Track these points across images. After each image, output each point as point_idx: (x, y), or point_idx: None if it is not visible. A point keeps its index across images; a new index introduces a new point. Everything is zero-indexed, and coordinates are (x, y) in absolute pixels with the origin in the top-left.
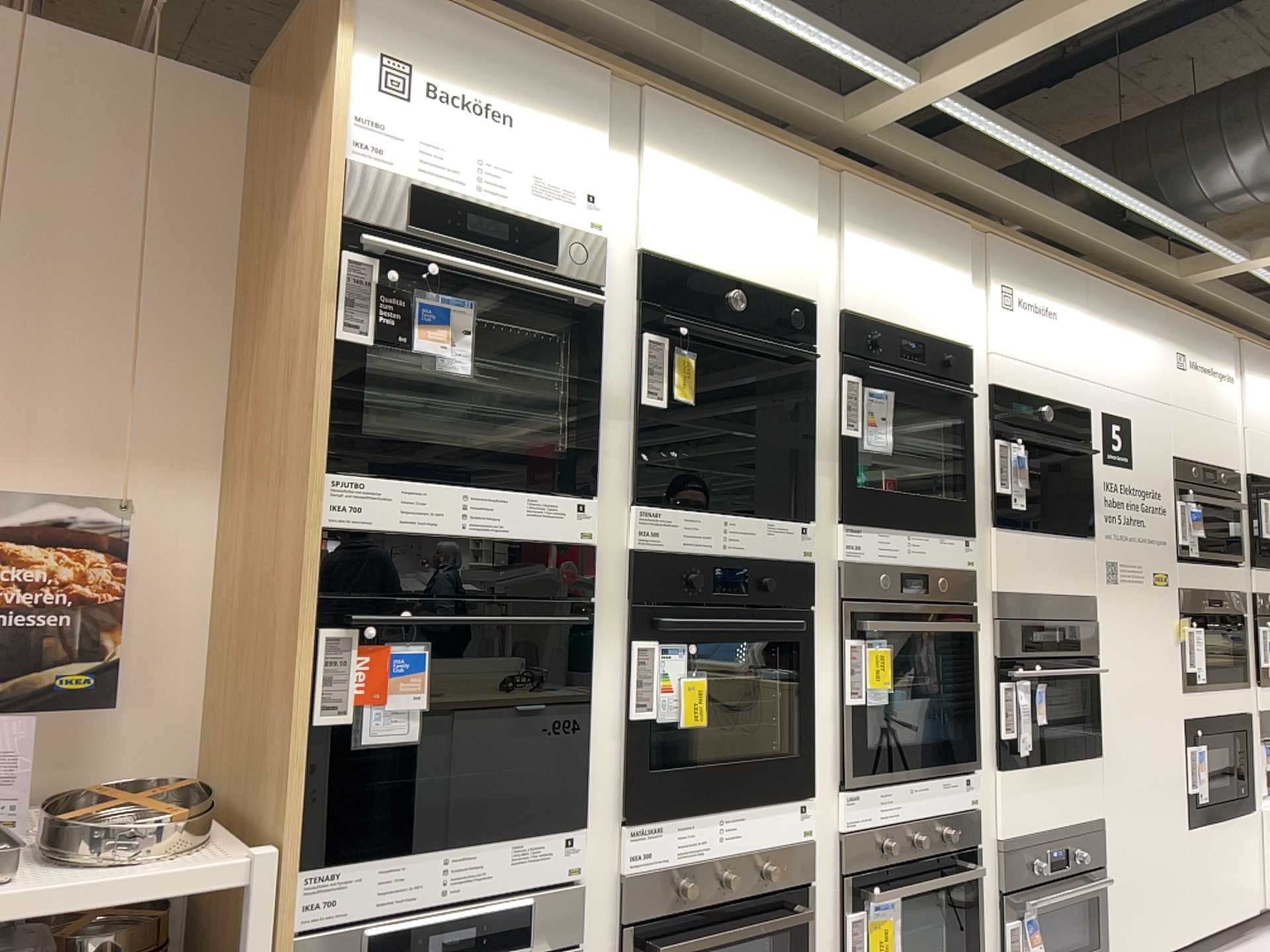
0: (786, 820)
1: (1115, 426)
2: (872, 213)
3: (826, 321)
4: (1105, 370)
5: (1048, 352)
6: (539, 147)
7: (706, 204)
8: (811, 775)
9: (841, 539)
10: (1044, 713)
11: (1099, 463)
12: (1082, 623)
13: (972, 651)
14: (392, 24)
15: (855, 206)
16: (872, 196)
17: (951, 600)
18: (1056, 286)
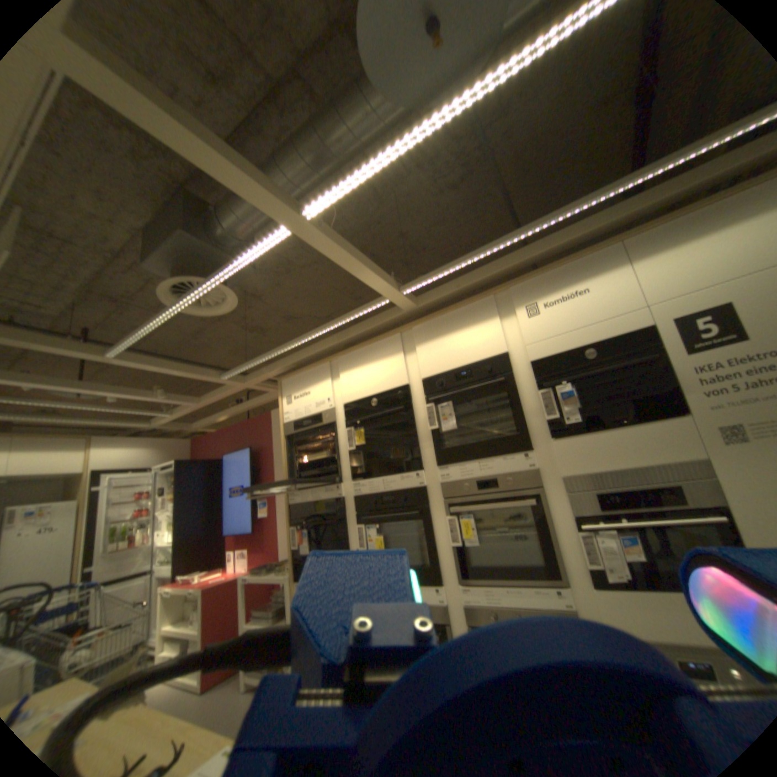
0: (428, 593)
1: (702, 316)
2: (427, 331)
3: (416, 386)
4: (672, 283)
5: (584, 313)
6: (314, 393)
7: (358, 377)
8: (438, 575)
9: (438, 472)
10: (640, 553)
11: (681, 354)
12: (686, 482)
13: (546, 513)
14: (286, 387)
15: (418, 334)
16: (425, 324)
17: (519, 487)
18: (584, 268)
